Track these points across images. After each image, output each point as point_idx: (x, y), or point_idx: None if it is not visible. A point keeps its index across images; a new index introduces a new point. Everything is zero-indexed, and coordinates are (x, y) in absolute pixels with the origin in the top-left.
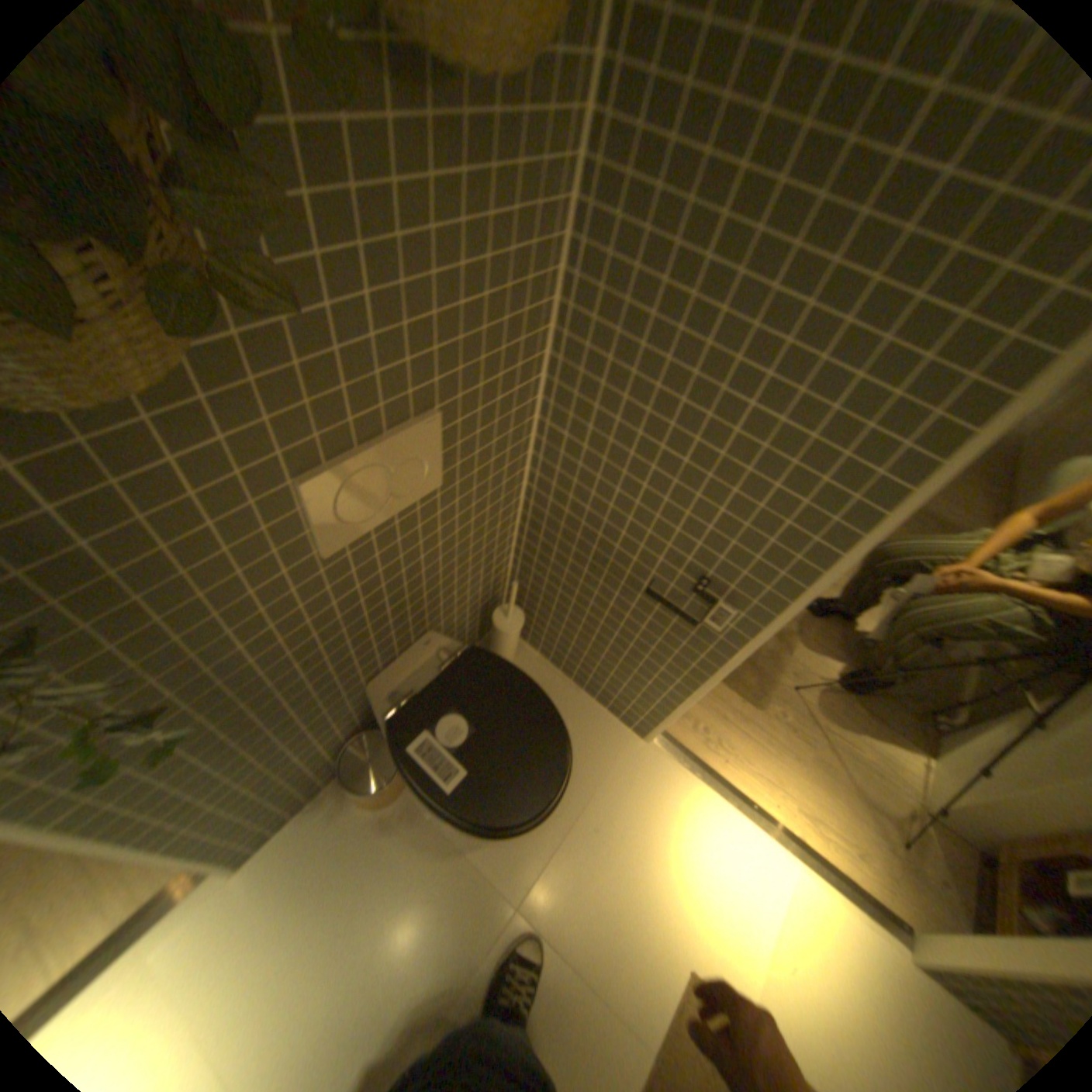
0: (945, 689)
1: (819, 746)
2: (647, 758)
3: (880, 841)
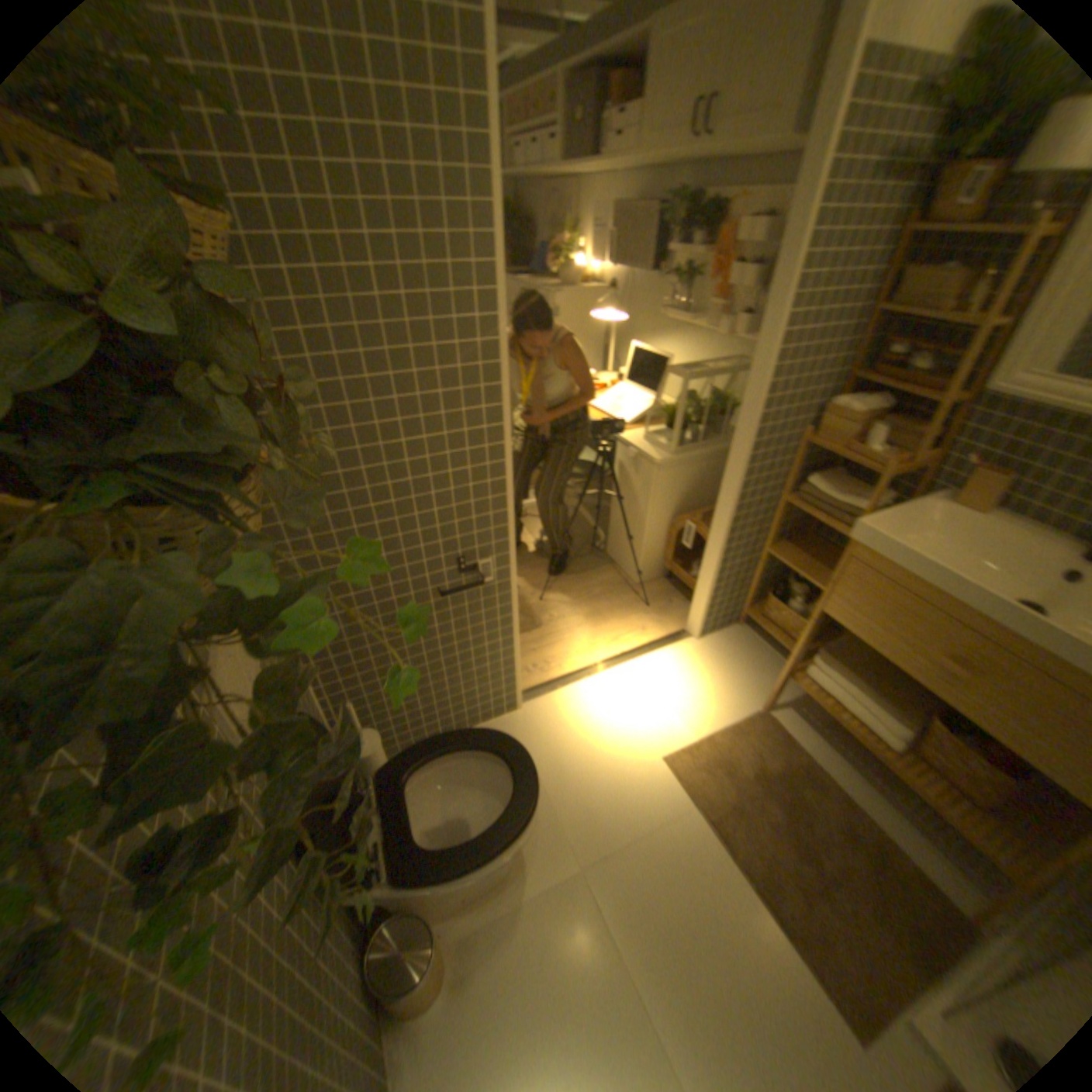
0: (582, 533)
1: (577, 610)
2: (529, 714)
3: (638, 615)
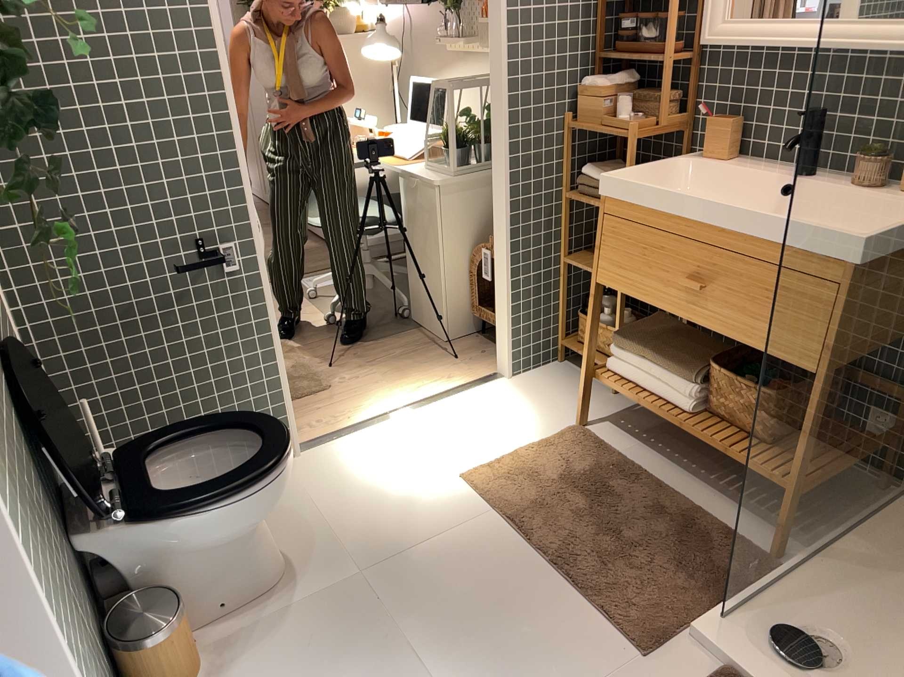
0: (384, 305)
1: (372, 370)
2: (309, 459)
3: (444, 367)
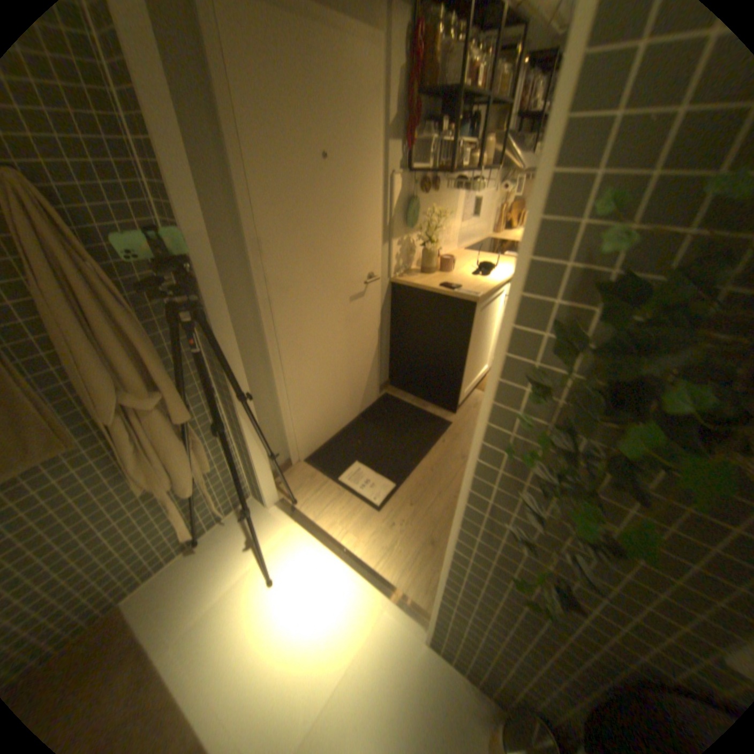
0: None
1: None
2: None
3: None
